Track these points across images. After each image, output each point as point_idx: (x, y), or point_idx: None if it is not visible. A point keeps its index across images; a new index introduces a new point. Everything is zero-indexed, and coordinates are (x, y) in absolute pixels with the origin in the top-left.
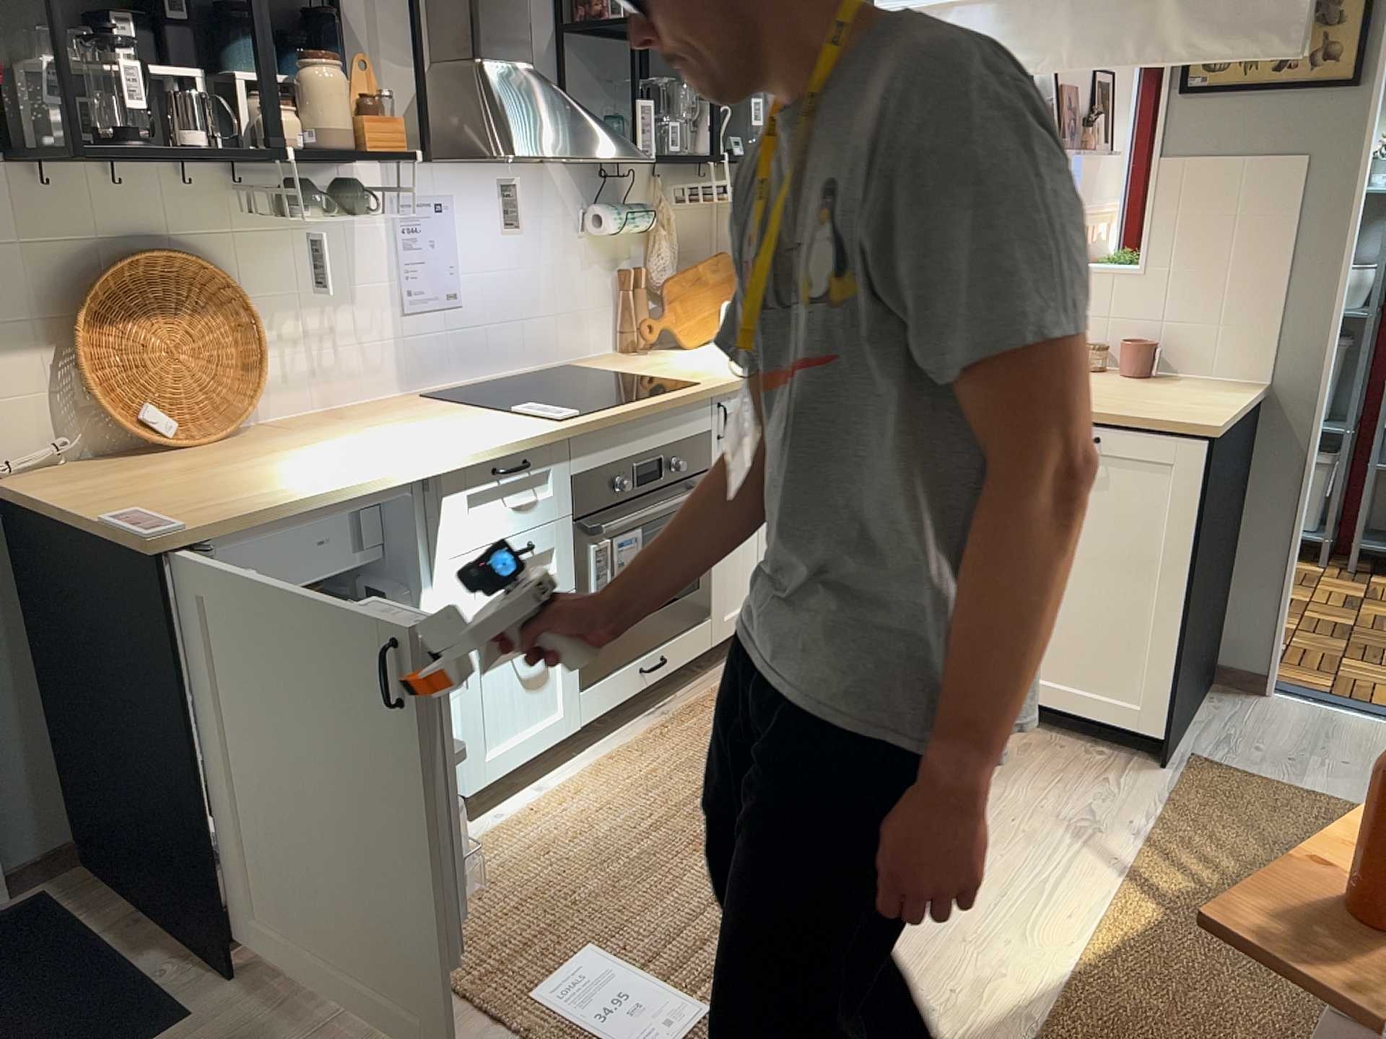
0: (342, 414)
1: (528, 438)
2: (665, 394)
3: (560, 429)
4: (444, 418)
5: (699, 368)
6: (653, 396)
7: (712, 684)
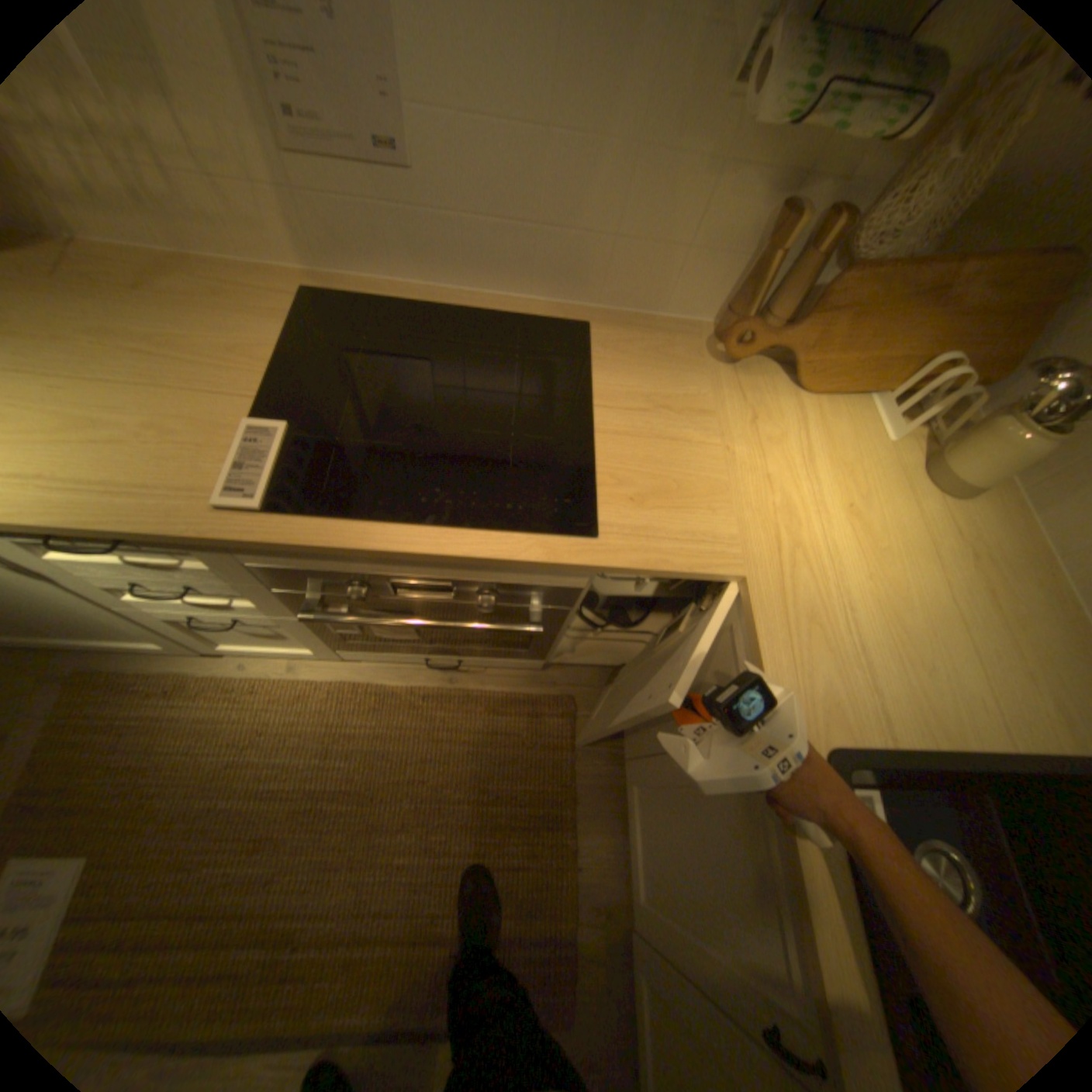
0: (172, 269)
1: (92, 529)
2: (486, 536)
3: (174, 534)
4: (185, 372)
5: (706, 470)
6: (456, 530)
7: (522, 684)
